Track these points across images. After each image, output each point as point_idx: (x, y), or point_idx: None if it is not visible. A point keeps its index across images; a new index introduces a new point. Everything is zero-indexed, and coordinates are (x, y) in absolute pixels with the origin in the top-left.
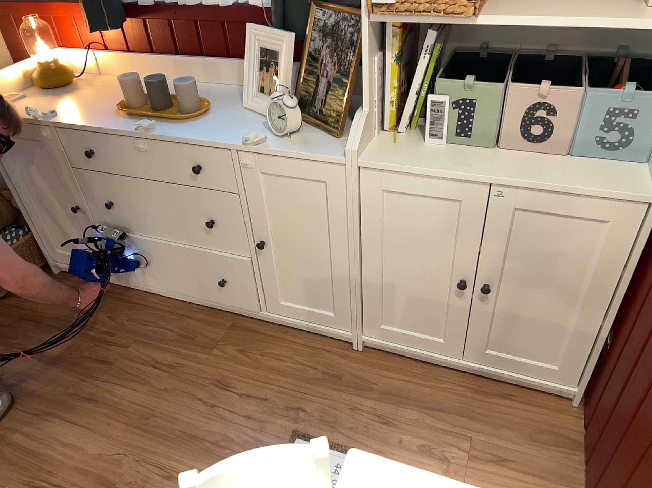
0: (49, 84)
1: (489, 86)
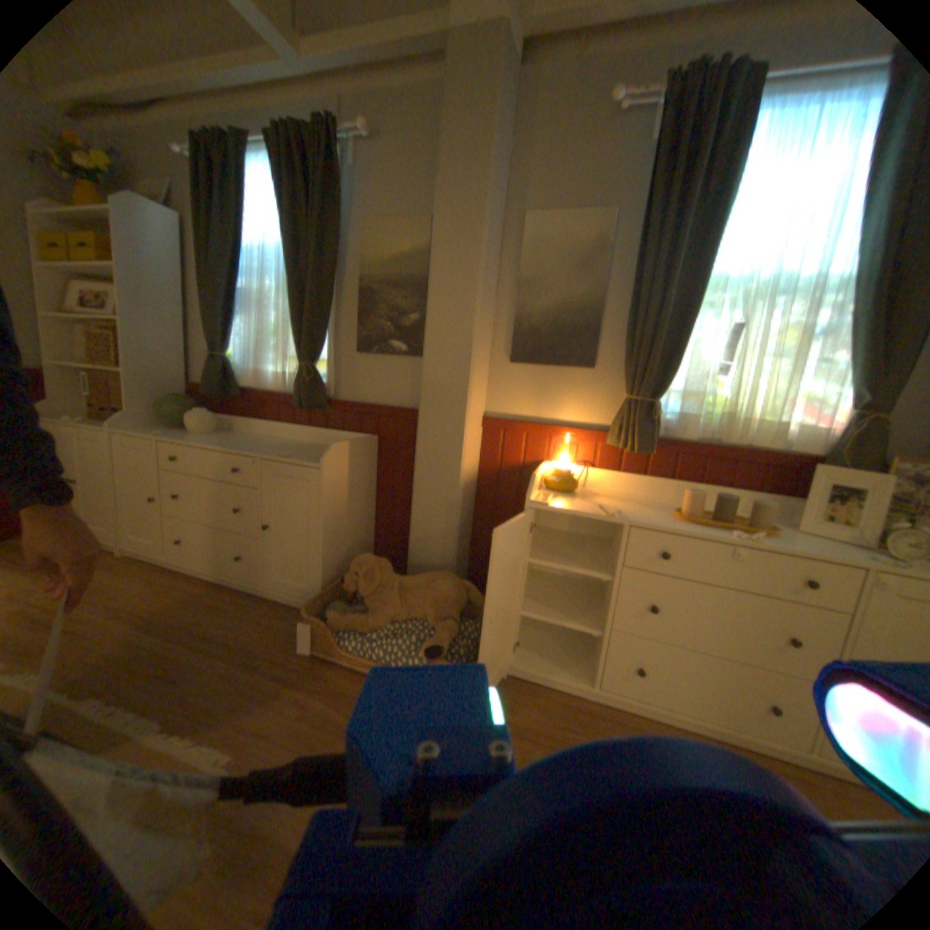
0: (559, 484)
1: None
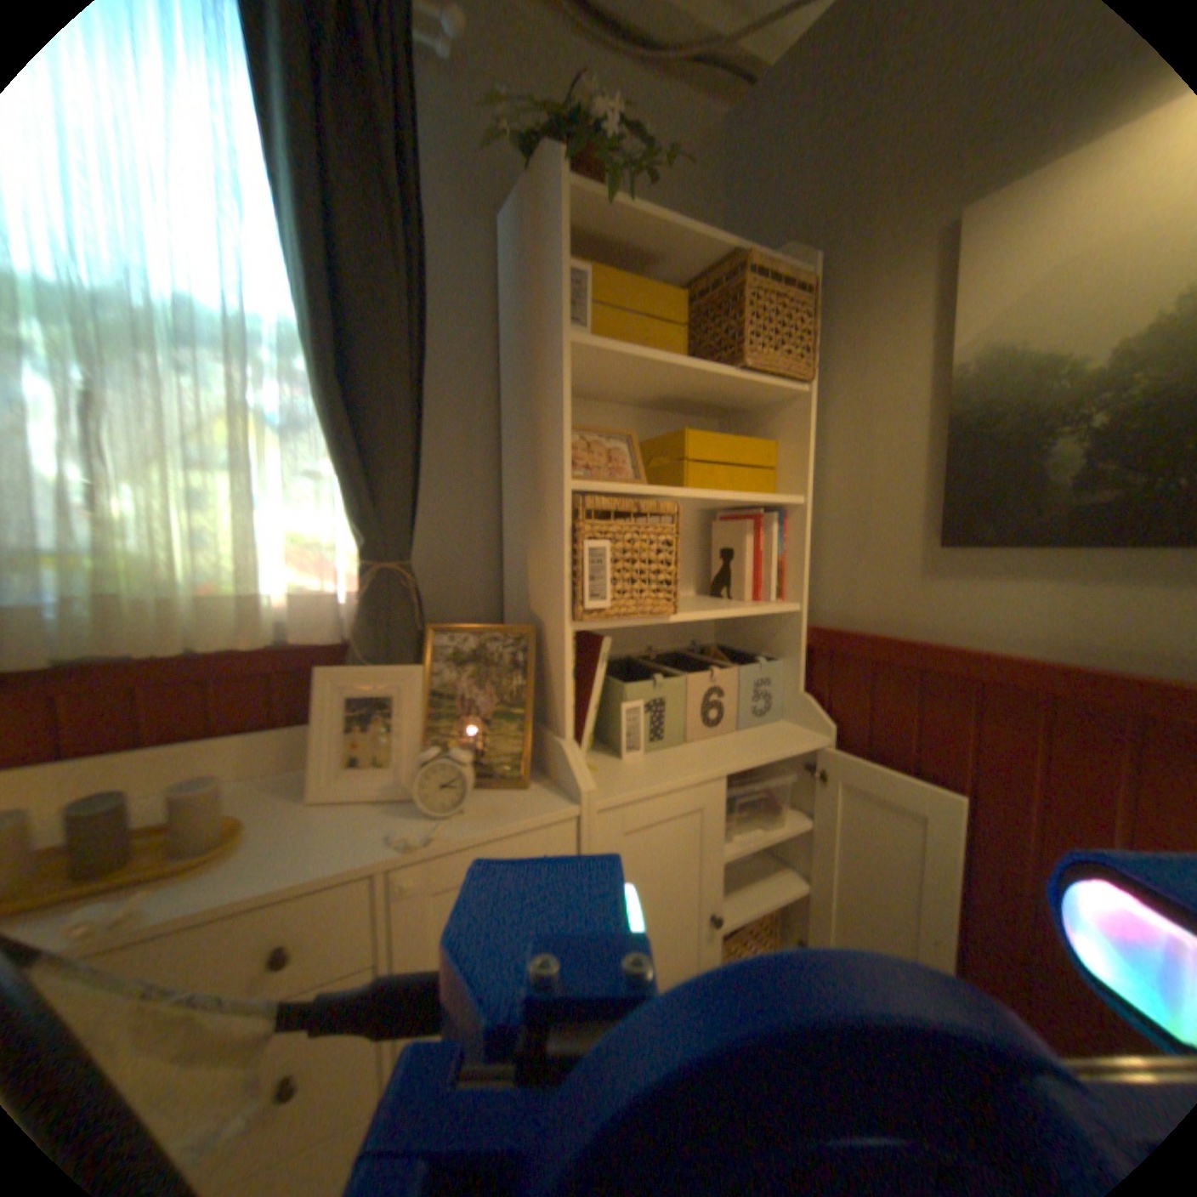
0: None
1: (671, 677)
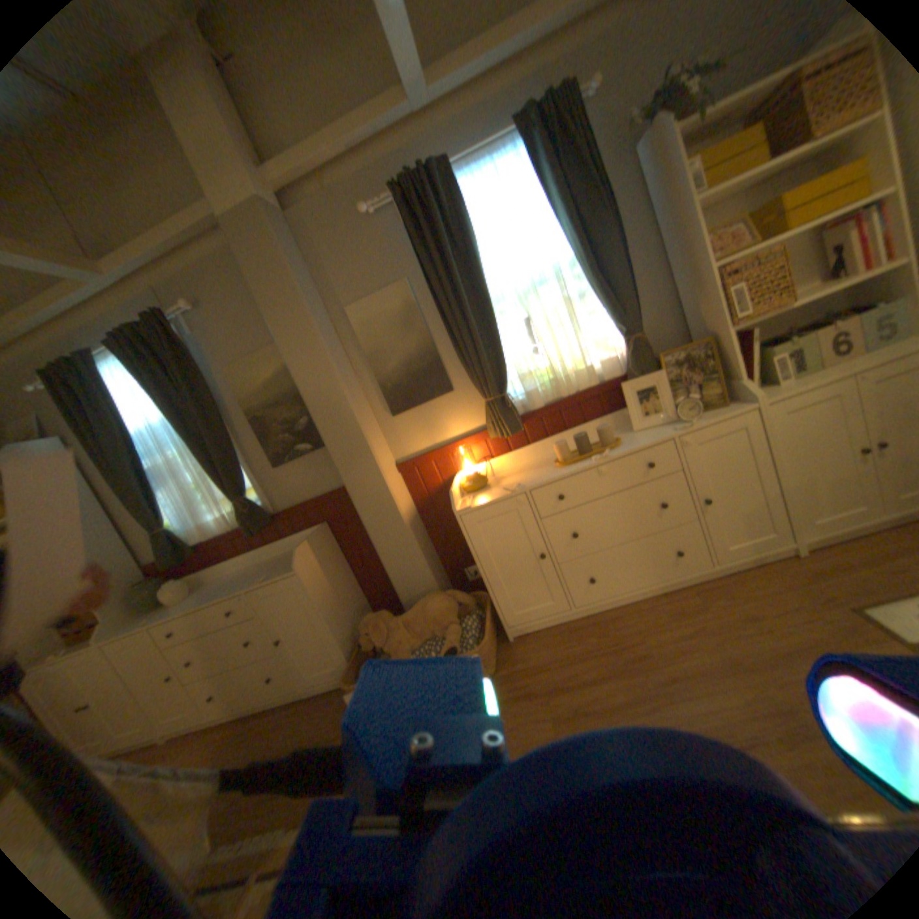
0: (472, 483)
1: (803, 335)
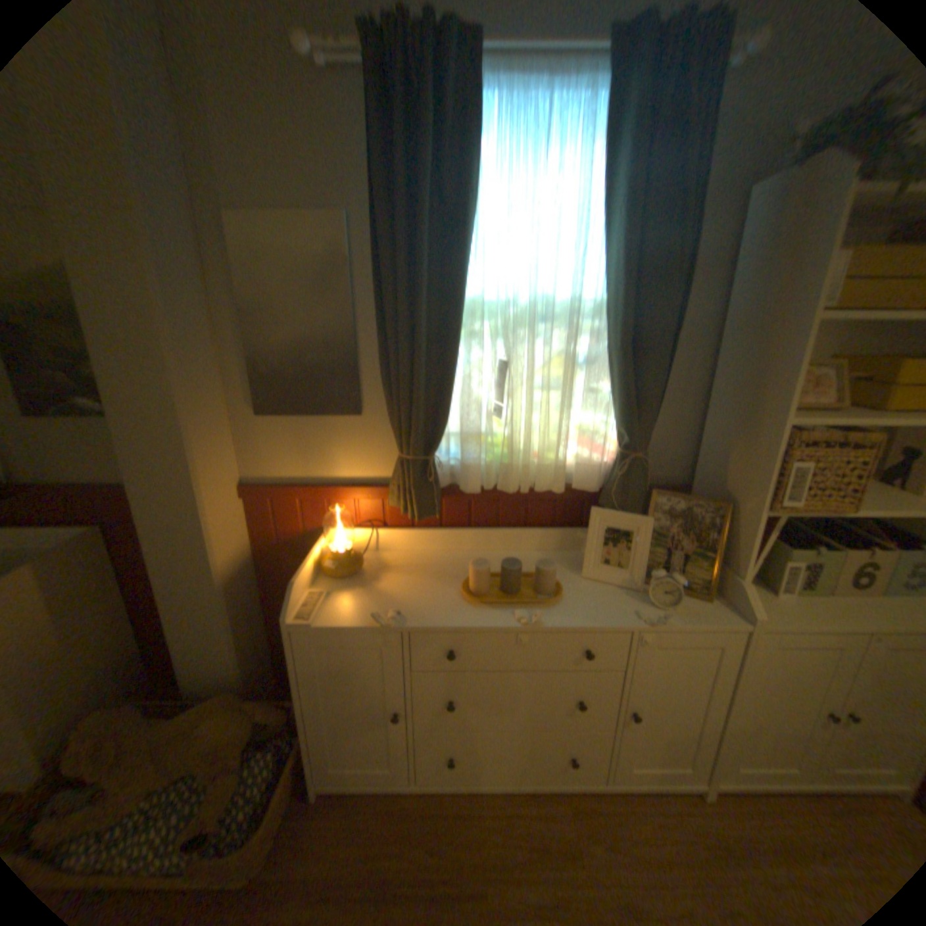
0: (337, 569)
1: (833, 549)
